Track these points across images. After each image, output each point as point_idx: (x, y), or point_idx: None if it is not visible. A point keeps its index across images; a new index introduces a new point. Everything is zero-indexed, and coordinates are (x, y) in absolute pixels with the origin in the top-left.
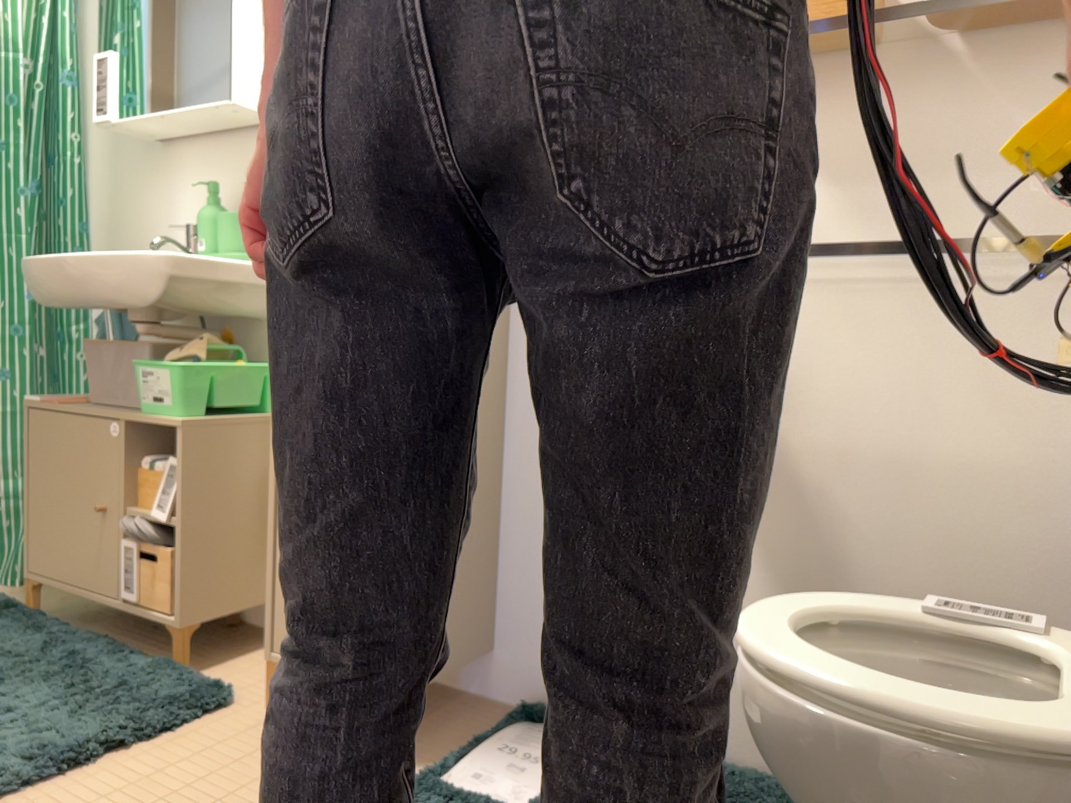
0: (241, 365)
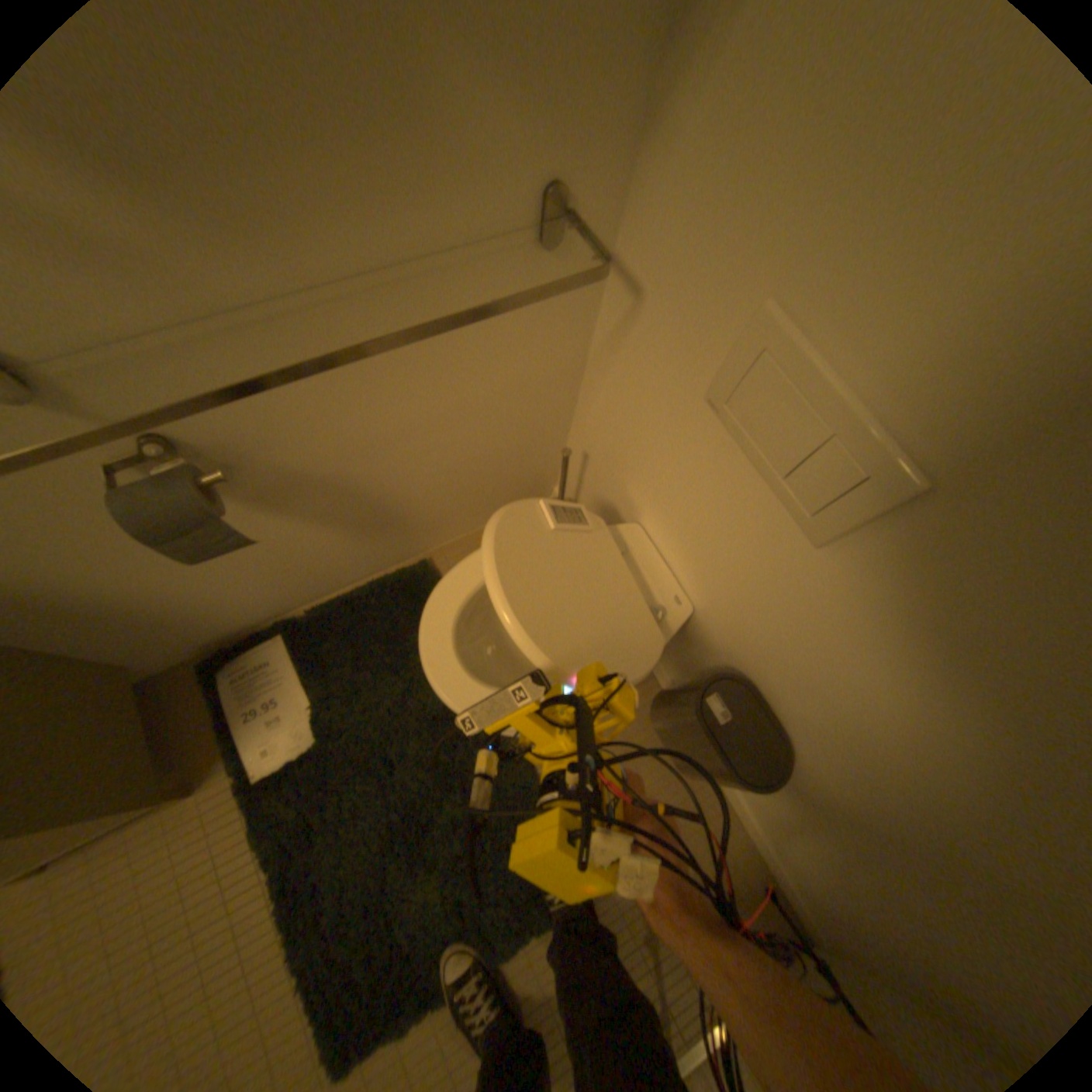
0: None
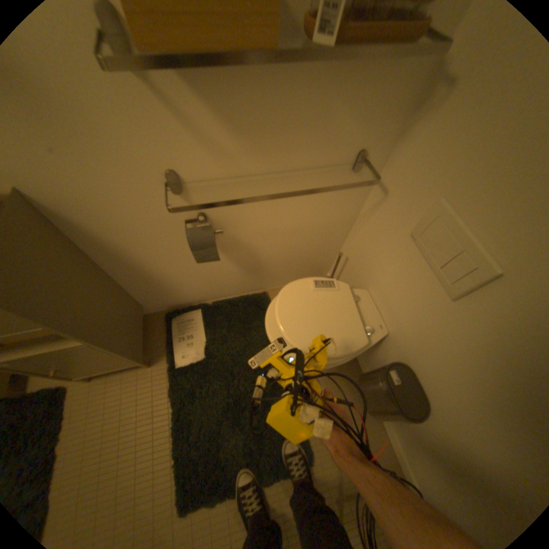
0: None
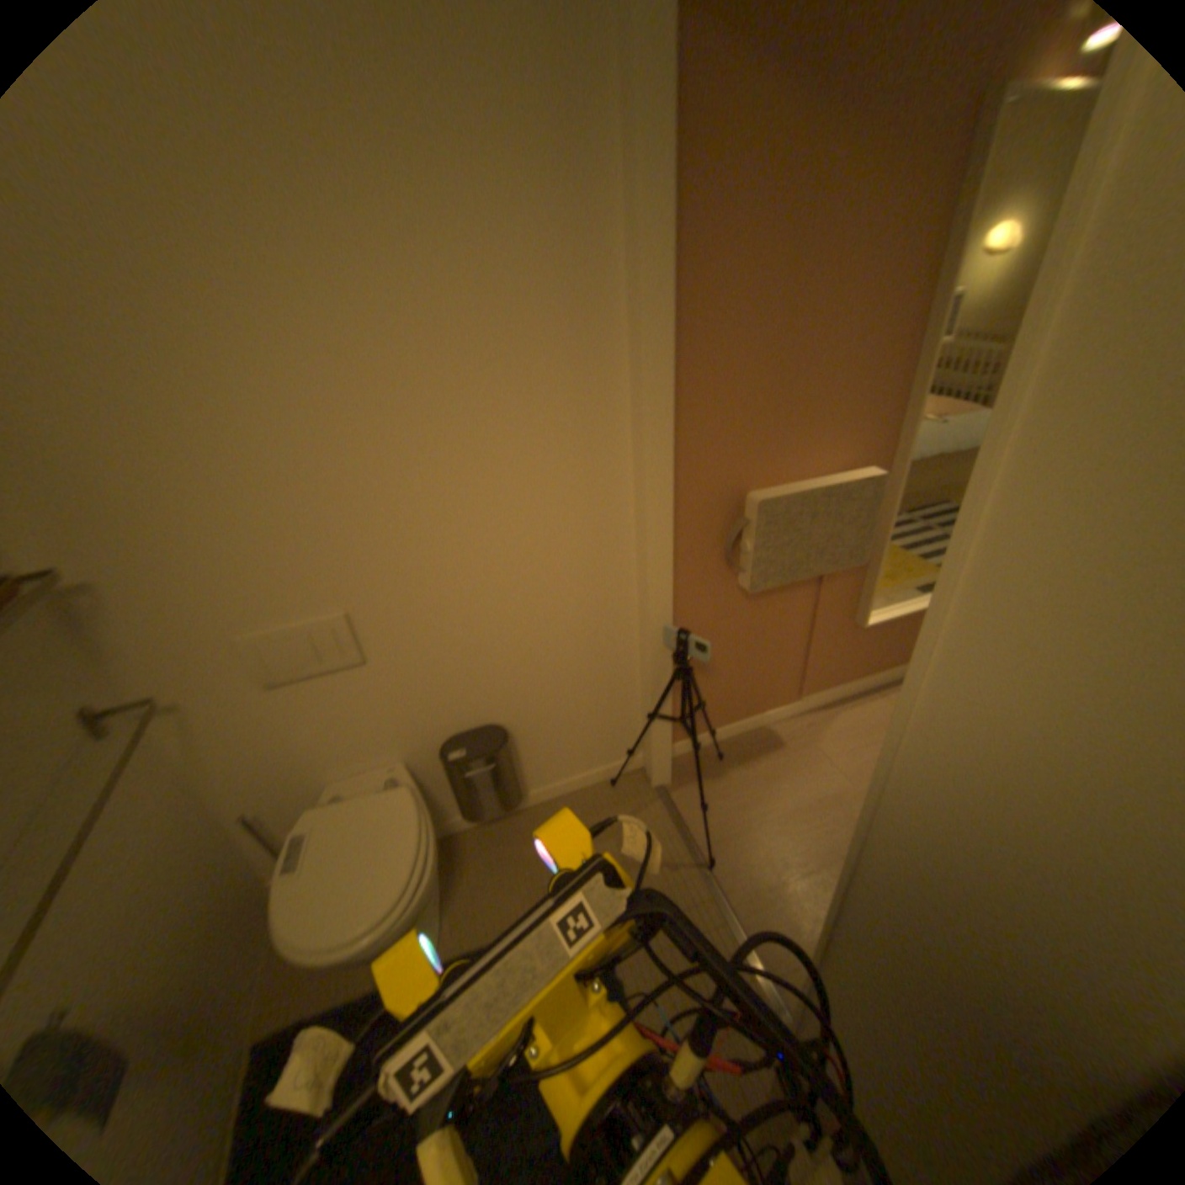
0: None
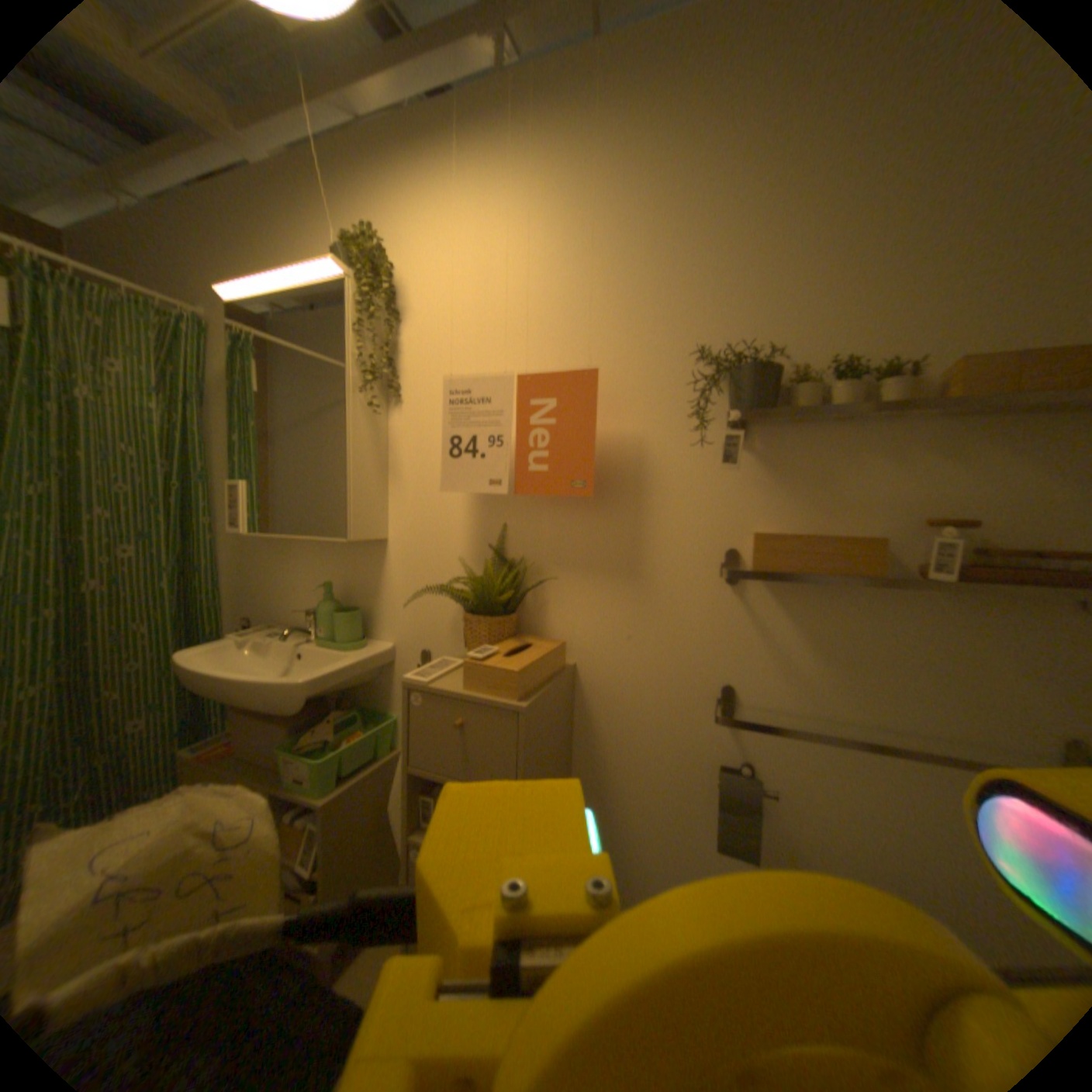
0: (357, 740)
